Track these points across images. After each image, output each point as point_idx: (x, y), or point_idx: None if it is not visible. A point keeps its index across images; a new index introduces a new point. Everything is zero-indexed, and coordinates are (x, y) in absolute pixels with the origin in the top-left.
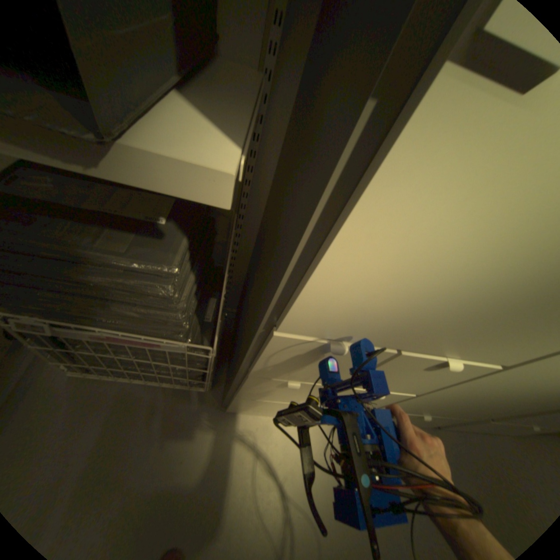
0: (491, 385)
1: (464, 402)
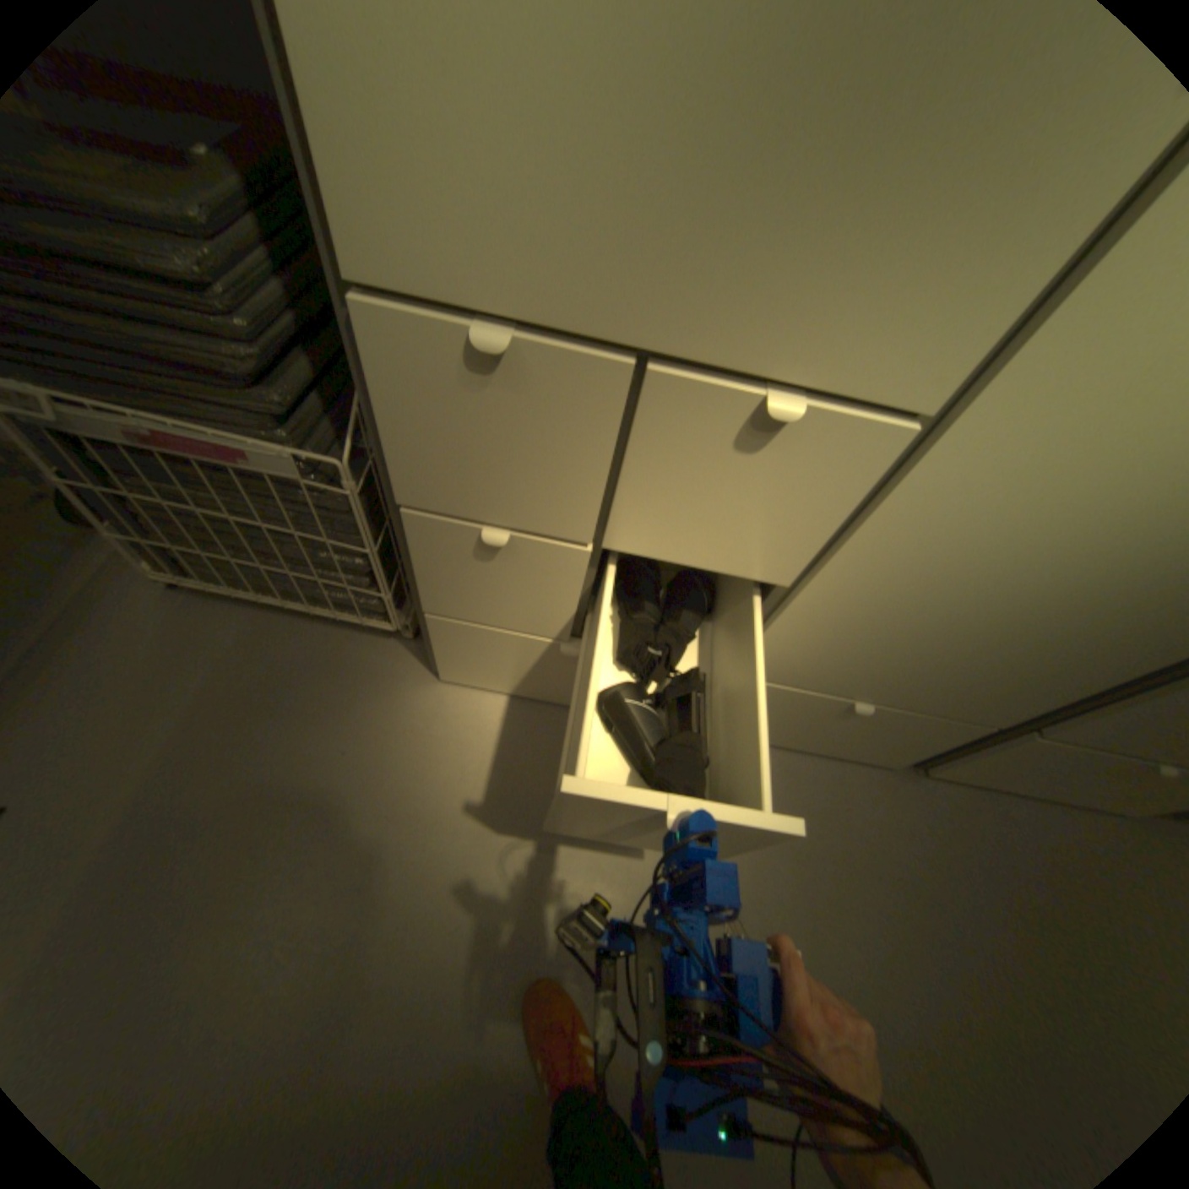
0: (939, 527)
1: (918, 627)
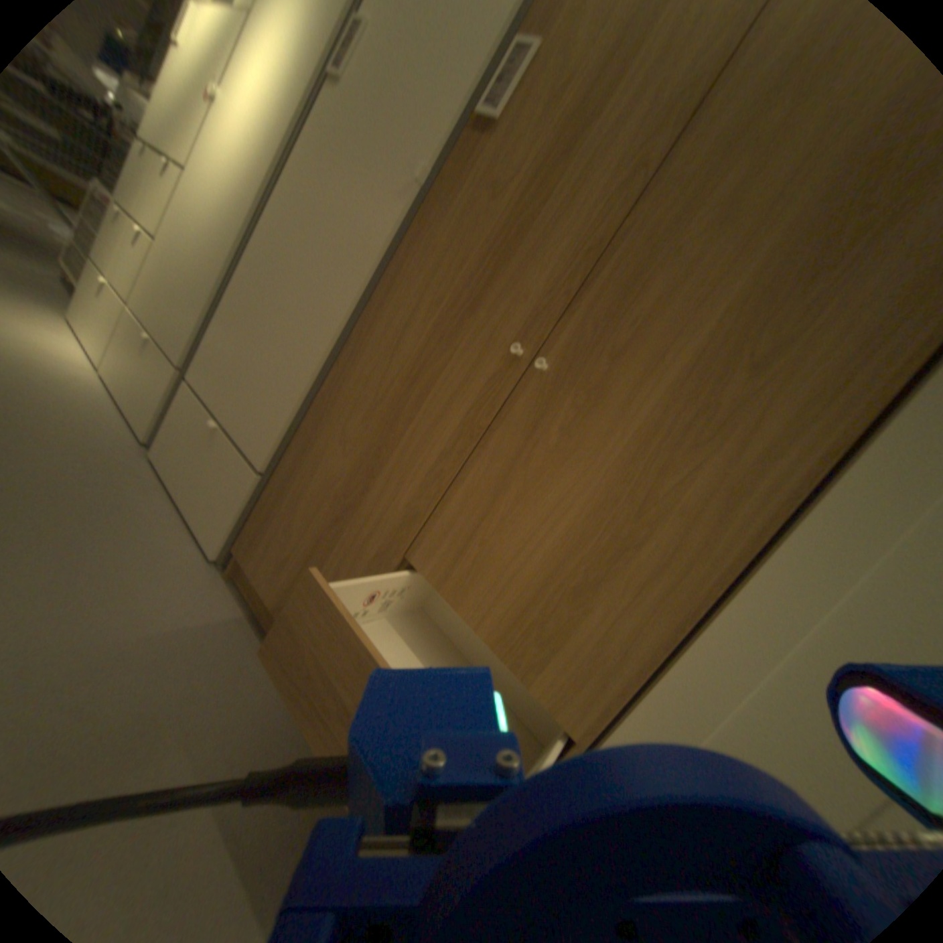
0: (177, 213)
1: (167, 270)
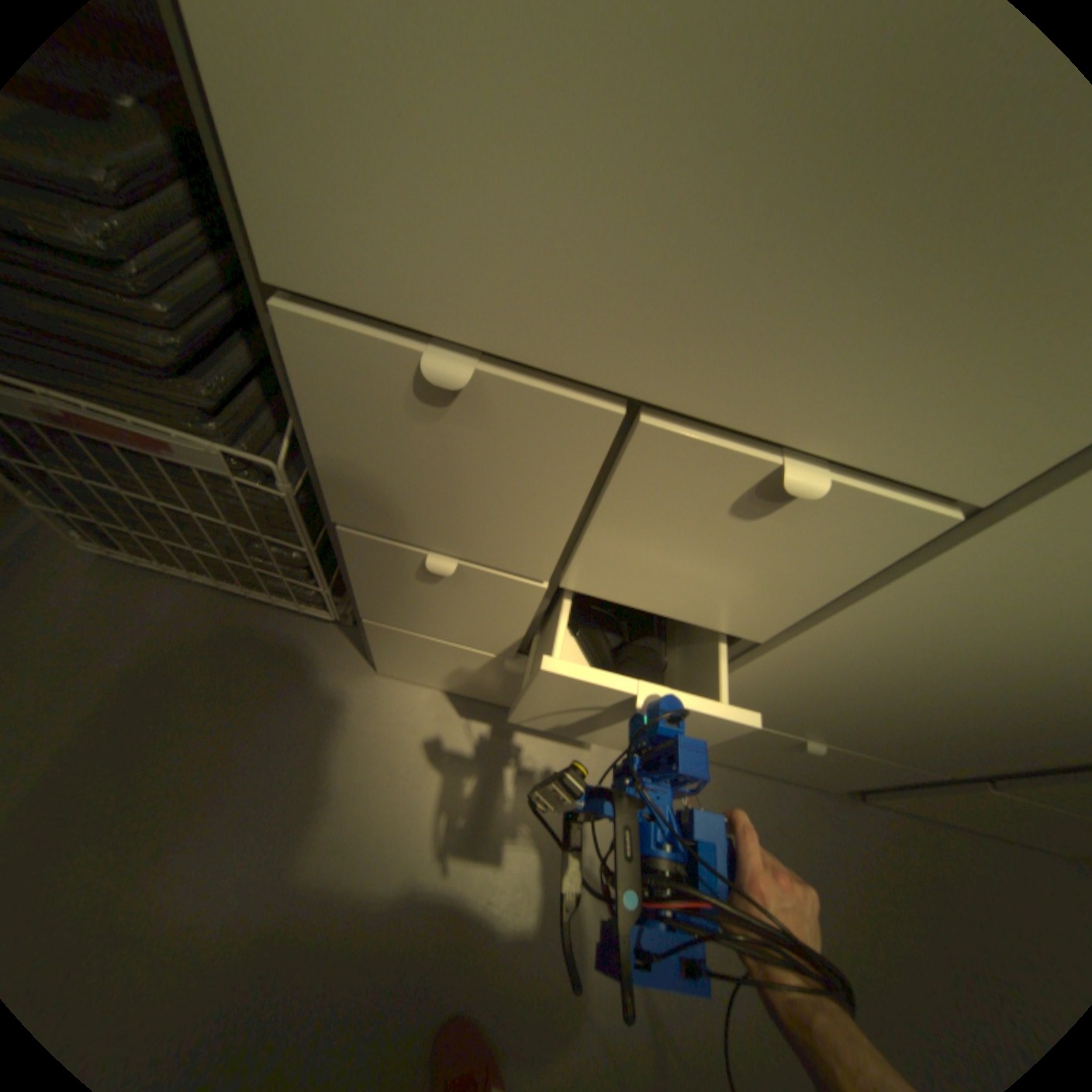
0: (952, 611)
1: (895, 691)
